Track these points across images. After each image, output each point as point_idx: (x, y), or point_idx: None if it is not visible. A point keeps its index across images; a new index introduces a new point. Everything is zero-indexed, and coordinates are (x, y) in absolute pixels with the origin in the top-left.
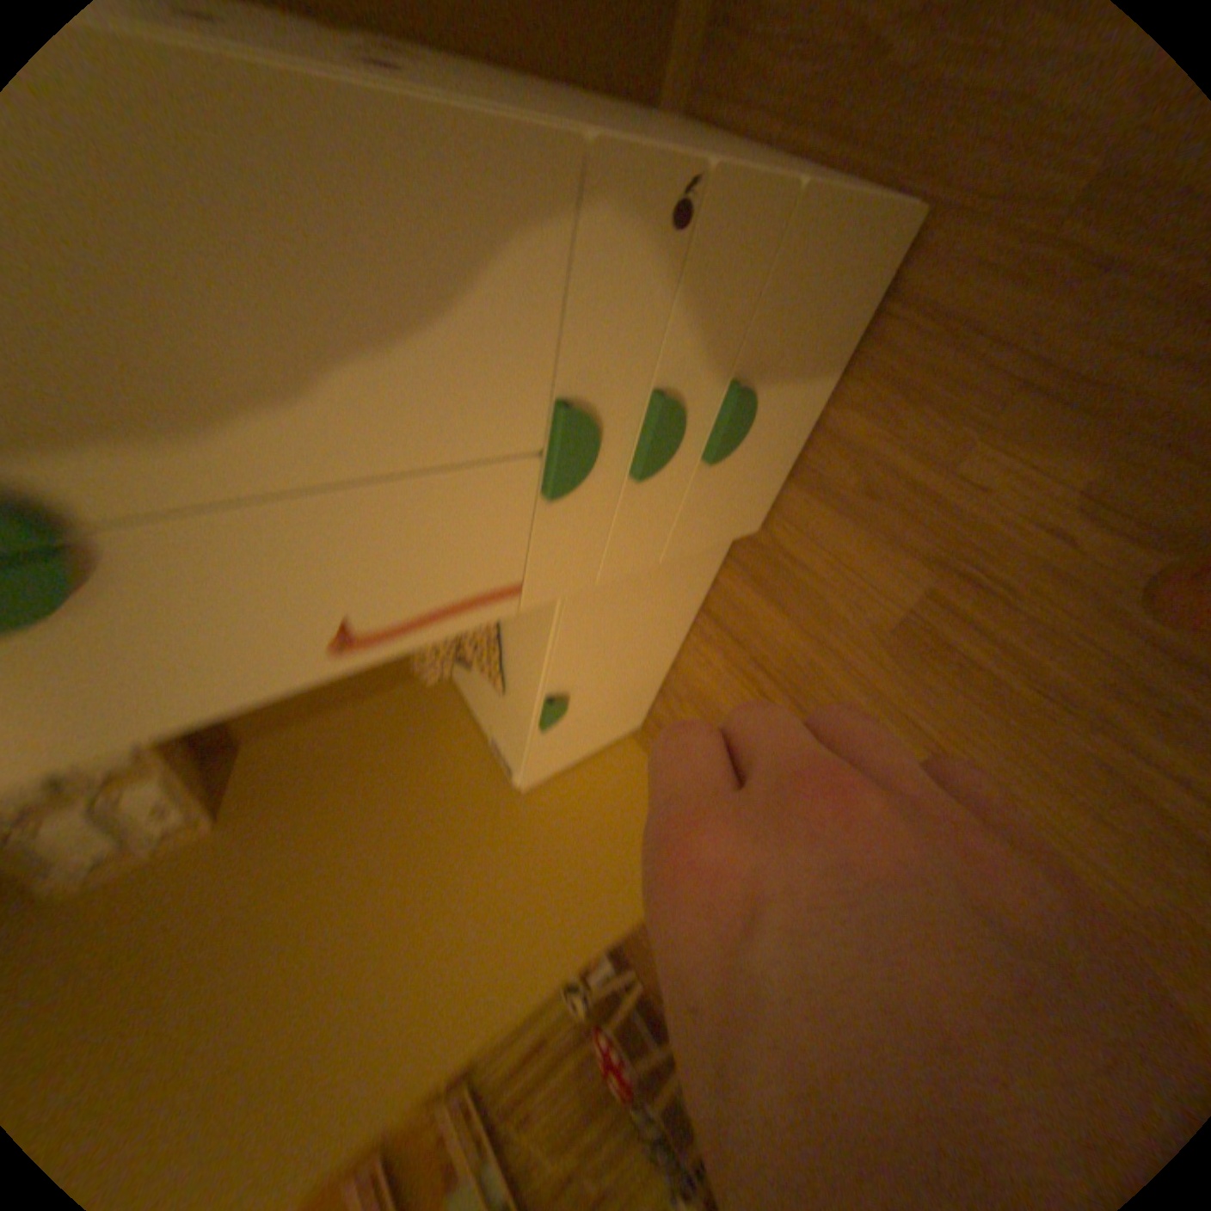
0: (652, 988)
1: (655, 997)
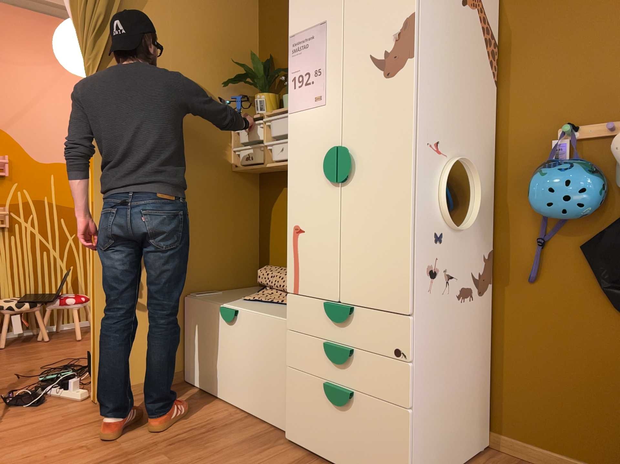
0: None
1: None
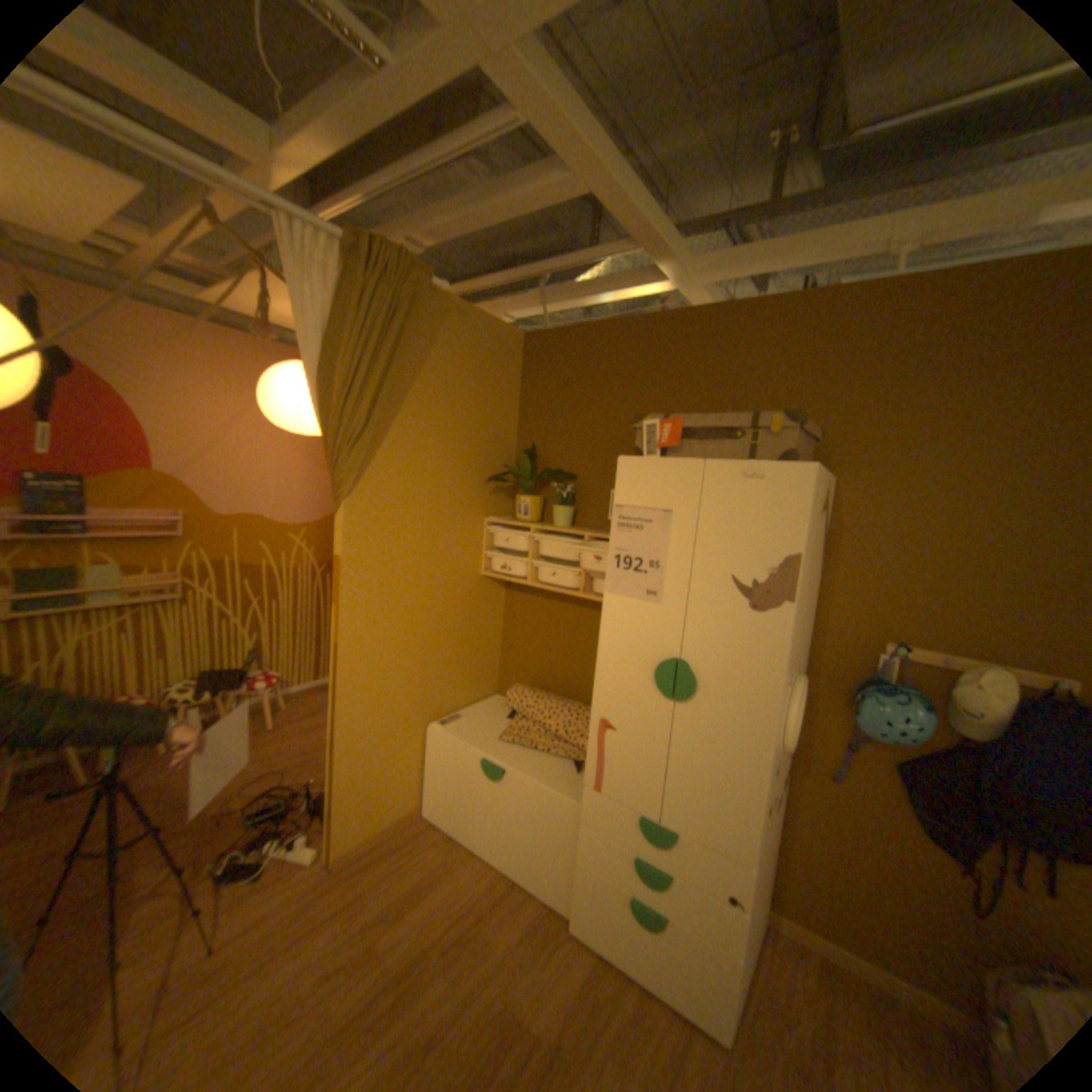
0: (159, 763)
1: (148, 764)
